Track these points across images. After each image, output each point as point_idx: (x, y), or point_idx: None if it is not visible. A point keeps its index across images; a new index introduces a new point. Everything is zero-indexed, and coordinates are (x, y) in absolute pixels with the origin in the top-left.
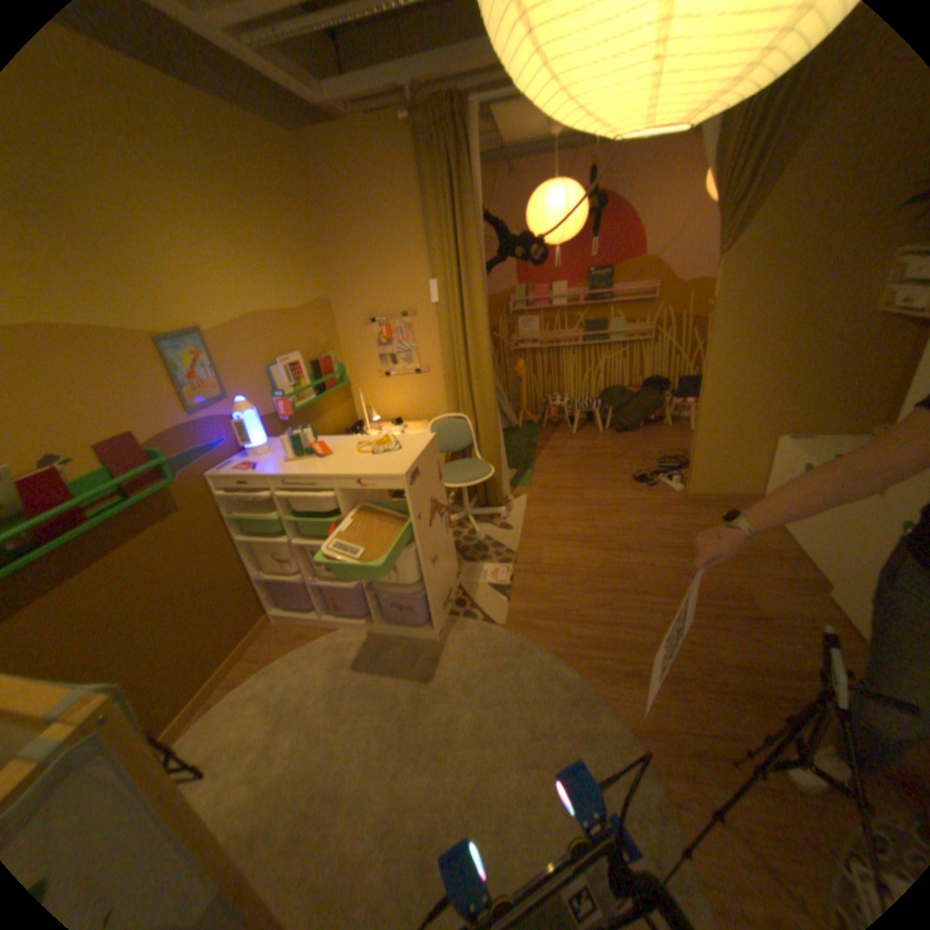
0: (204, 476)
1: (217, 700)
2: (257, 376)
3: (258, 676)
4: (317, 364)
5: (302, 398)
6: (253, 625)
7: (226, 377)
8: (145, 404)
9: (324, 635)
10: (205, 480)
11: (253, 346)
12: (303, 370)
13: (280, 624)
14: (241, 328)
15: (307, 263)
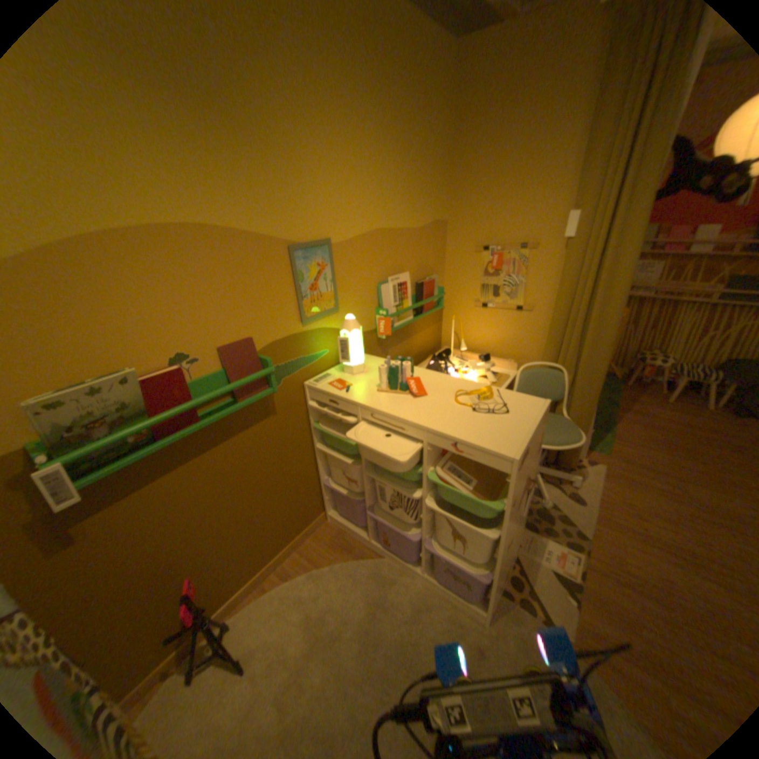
0: (304, 384)
1: (272, 587)
2: (368, 292)
3: (308, 578)
4: (423, 286)
5: (402, 318)
6: (314, 520)
7: (343, 290)
8: (270, 310)
9: (372, 557)
10: (304, 388)
11: (372, 262)
12: (409, 290)
13: (336, 526)
14: (366, 243)
15: (438, 181)
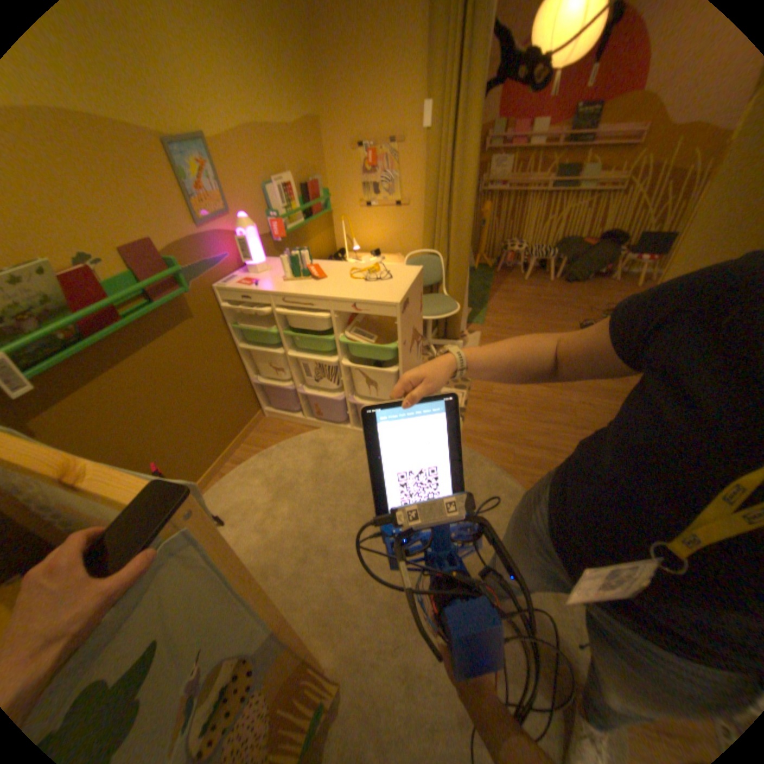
0: (213, 287)
1: (229, 470)
2: (255, 194)
3: (259, 456)
4: (307, 188)
5: (293, 221)
6: (253, 416)
7: (228, 191)
8: (160, 210)
9: (310, 431)
10: (214, 291)
11: (252, 161)
12: (294, 192)
13: (273, 418)
14: (241, 139)
15: (301, 70)
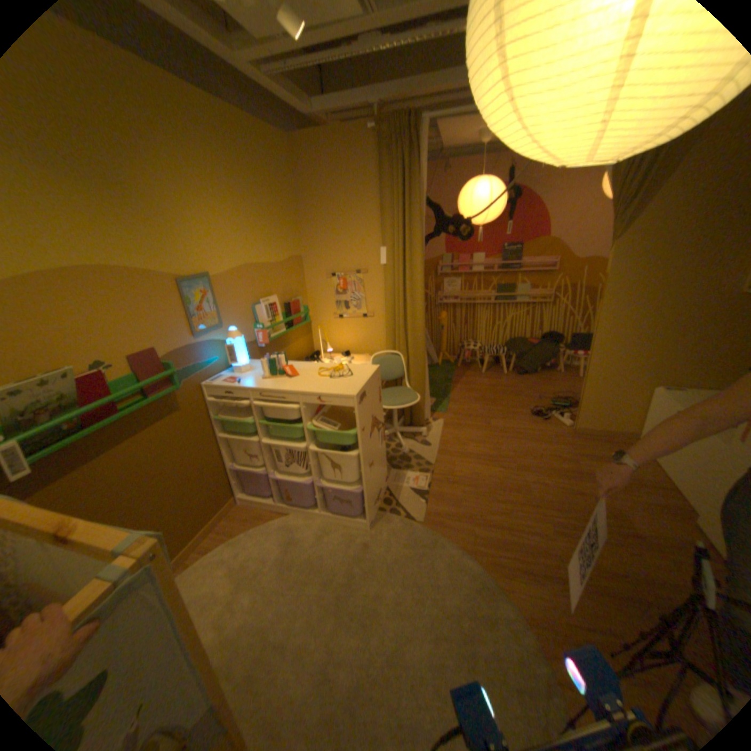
0: (201, 385)
1: (194, 561)
2: (245, 312)
3: (226, 545)
4: (289, 305)
5: (276, 331)
6: (224, 504)
7: (223, 311)
8: (166, 328)
9: (279, 517)
10: (201, 388)
11: (245, 289)
12: (278, 309)
13: (245, 506)
14: (237, 275)
15: (288, 228)
